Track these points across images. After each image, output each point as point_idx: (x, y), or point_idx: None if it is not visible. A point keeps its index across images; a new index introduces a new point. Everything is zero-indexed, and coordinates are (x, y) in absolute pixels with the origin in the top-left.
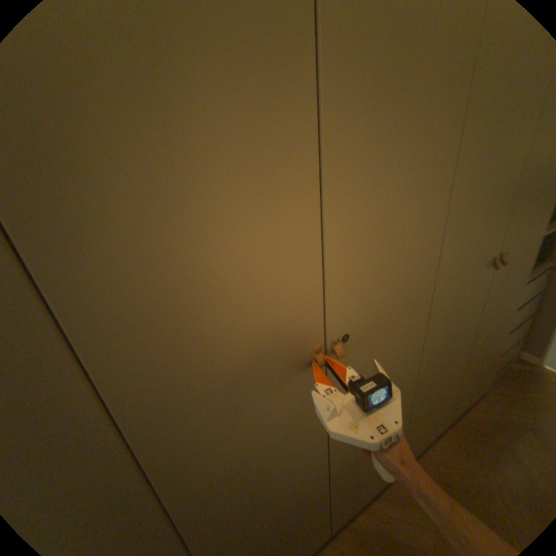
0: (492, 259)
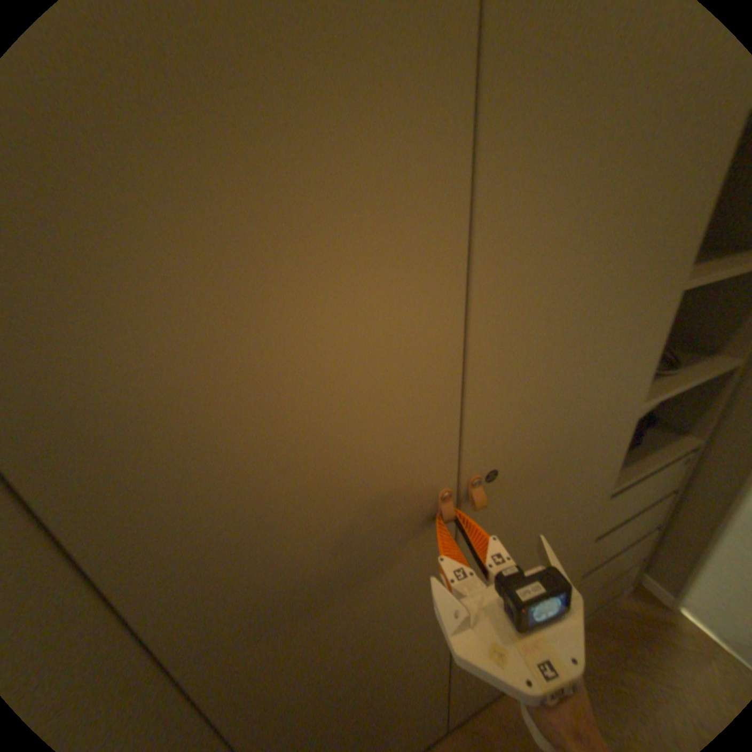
0: (425, 504)
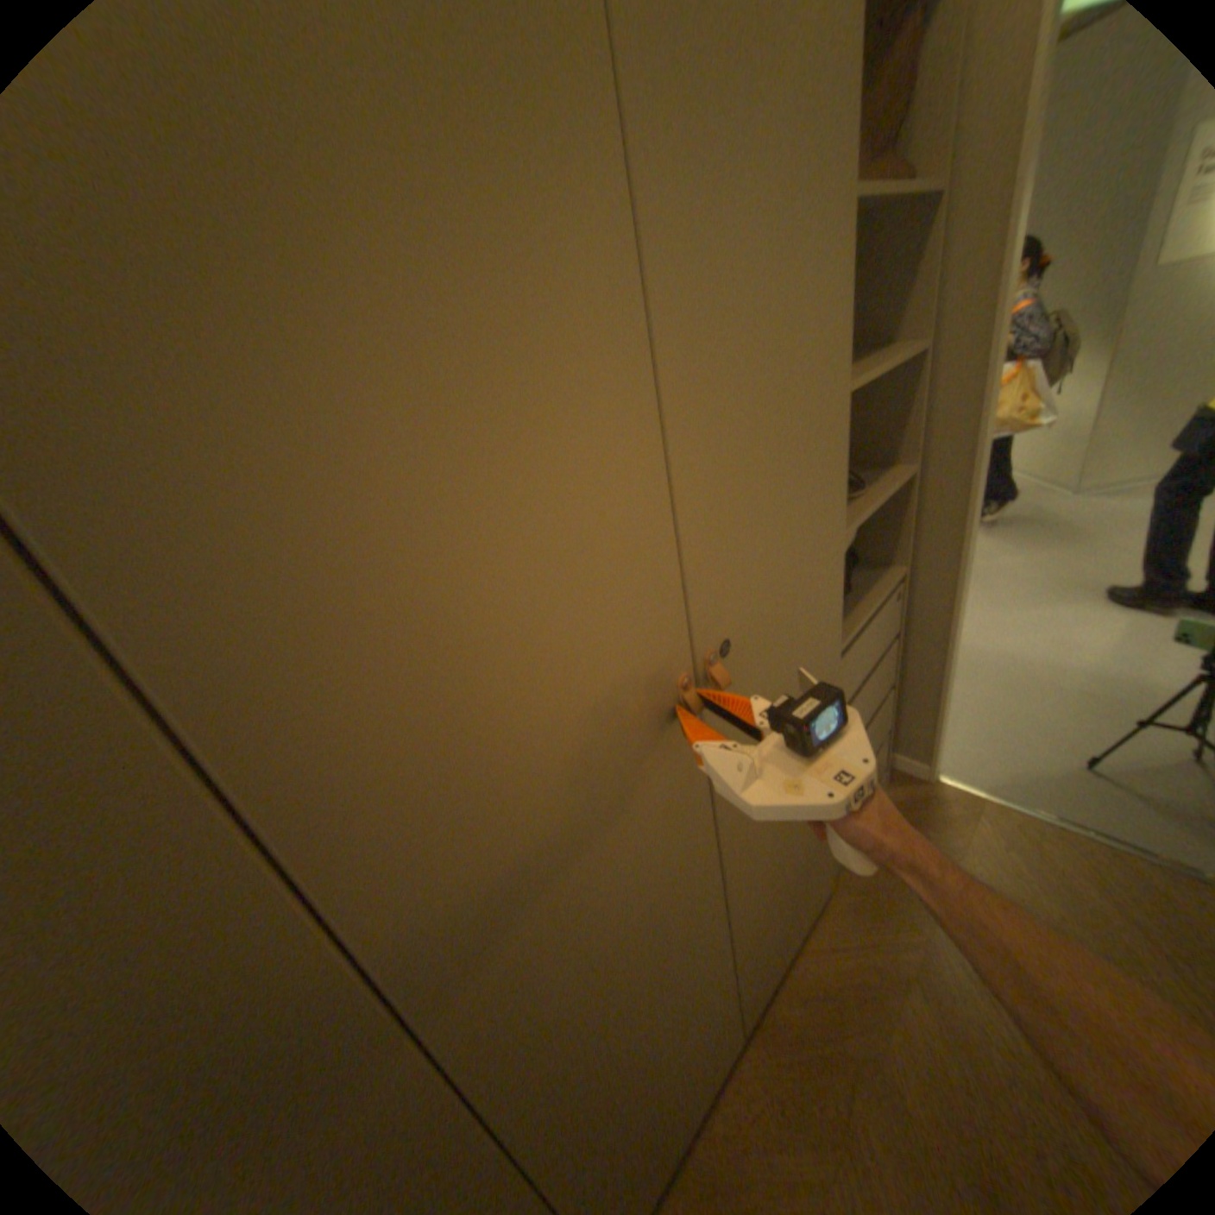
0: (666, 696)
